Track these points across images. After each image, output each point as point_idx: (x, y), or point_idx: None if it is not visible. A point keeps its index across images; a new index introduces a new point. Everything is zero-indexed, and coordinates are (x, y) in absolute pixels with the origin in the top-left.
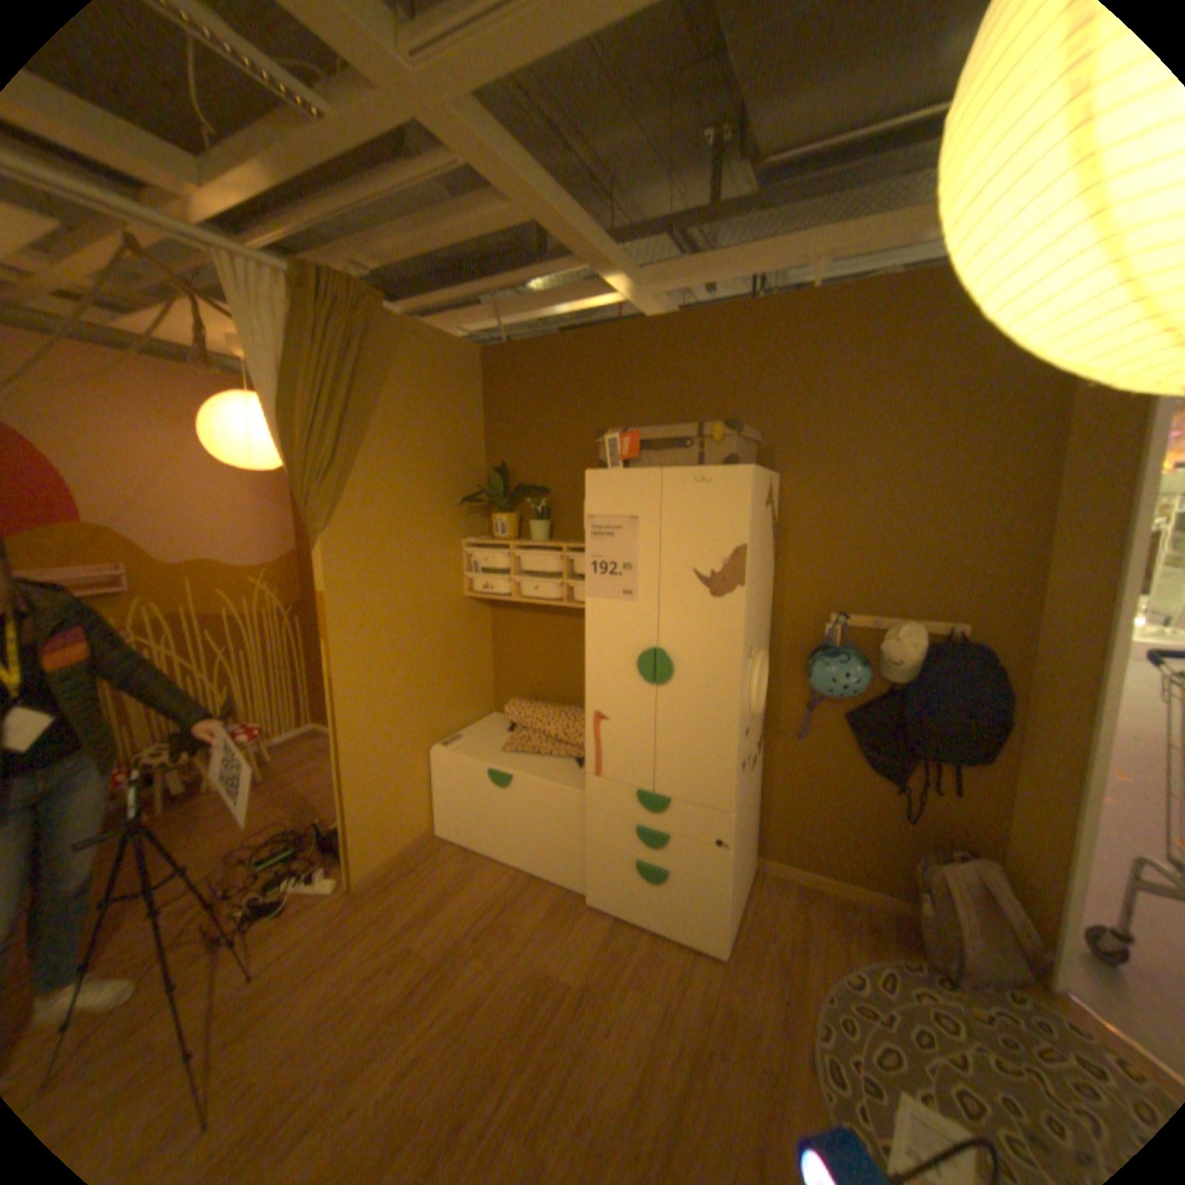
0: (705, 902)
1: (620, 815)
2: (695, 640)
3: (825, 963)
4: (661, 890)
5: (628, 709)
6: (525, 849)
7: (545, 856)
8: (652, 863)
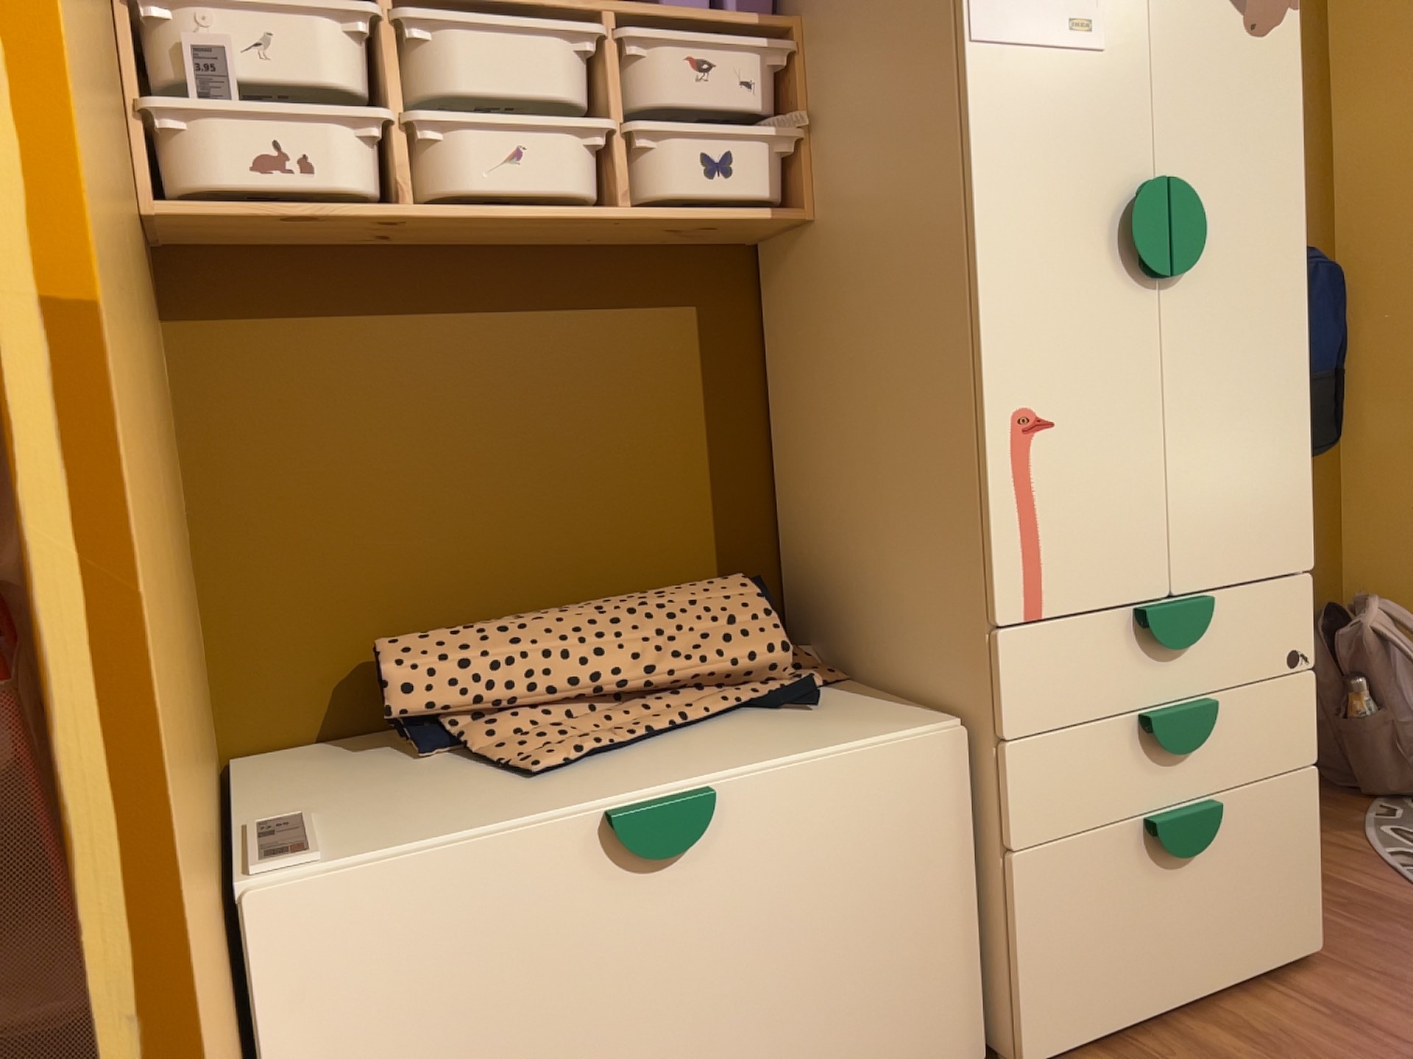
0: (1280, 826)
1: (1096, 709)
2: (1229, 145)
3: (1347, 864)
4: (1198, 865)
5: (1101, 373)
6: (771, 1052)
7: (847, 1025)
8: (1181, 800)
